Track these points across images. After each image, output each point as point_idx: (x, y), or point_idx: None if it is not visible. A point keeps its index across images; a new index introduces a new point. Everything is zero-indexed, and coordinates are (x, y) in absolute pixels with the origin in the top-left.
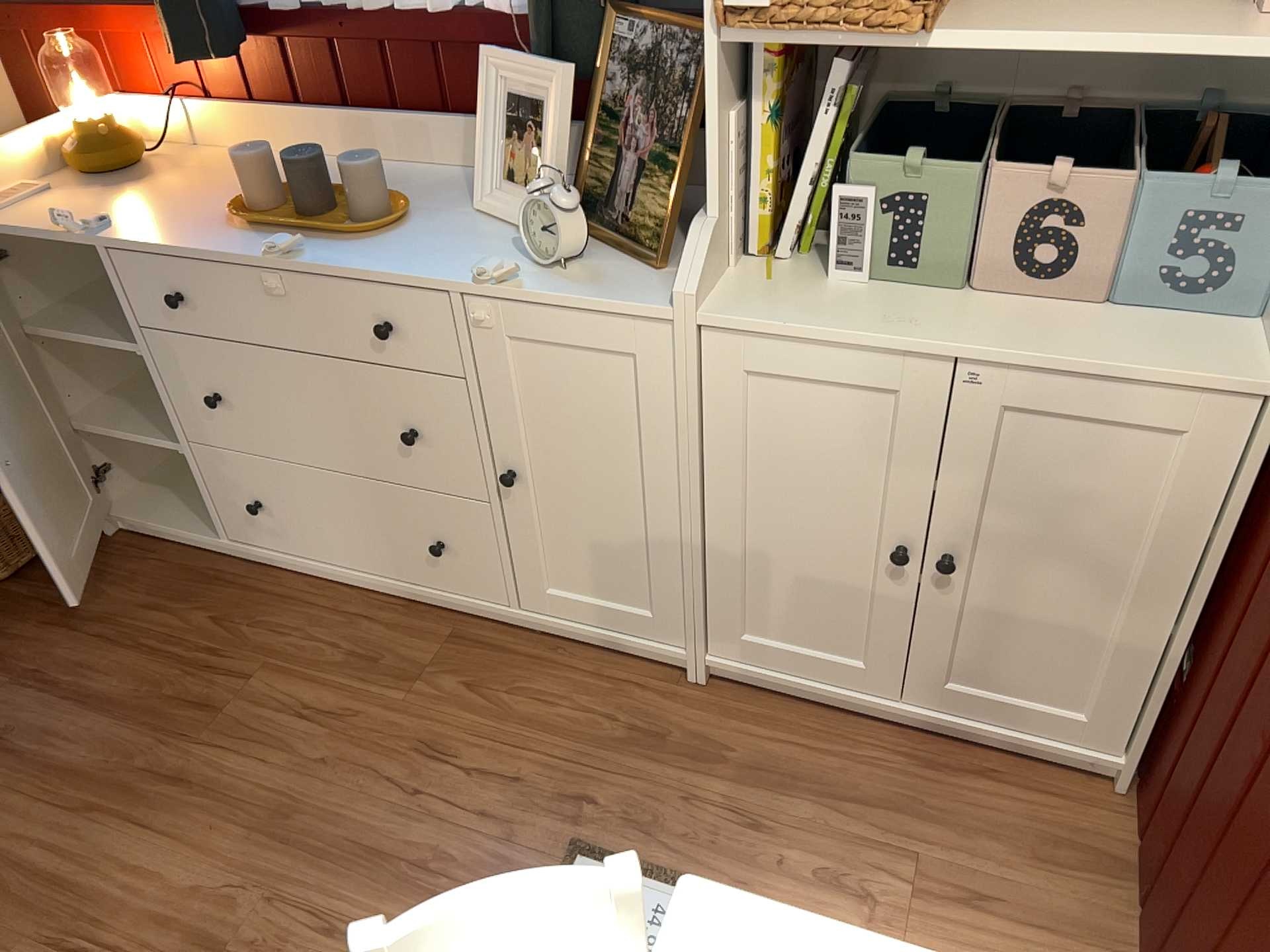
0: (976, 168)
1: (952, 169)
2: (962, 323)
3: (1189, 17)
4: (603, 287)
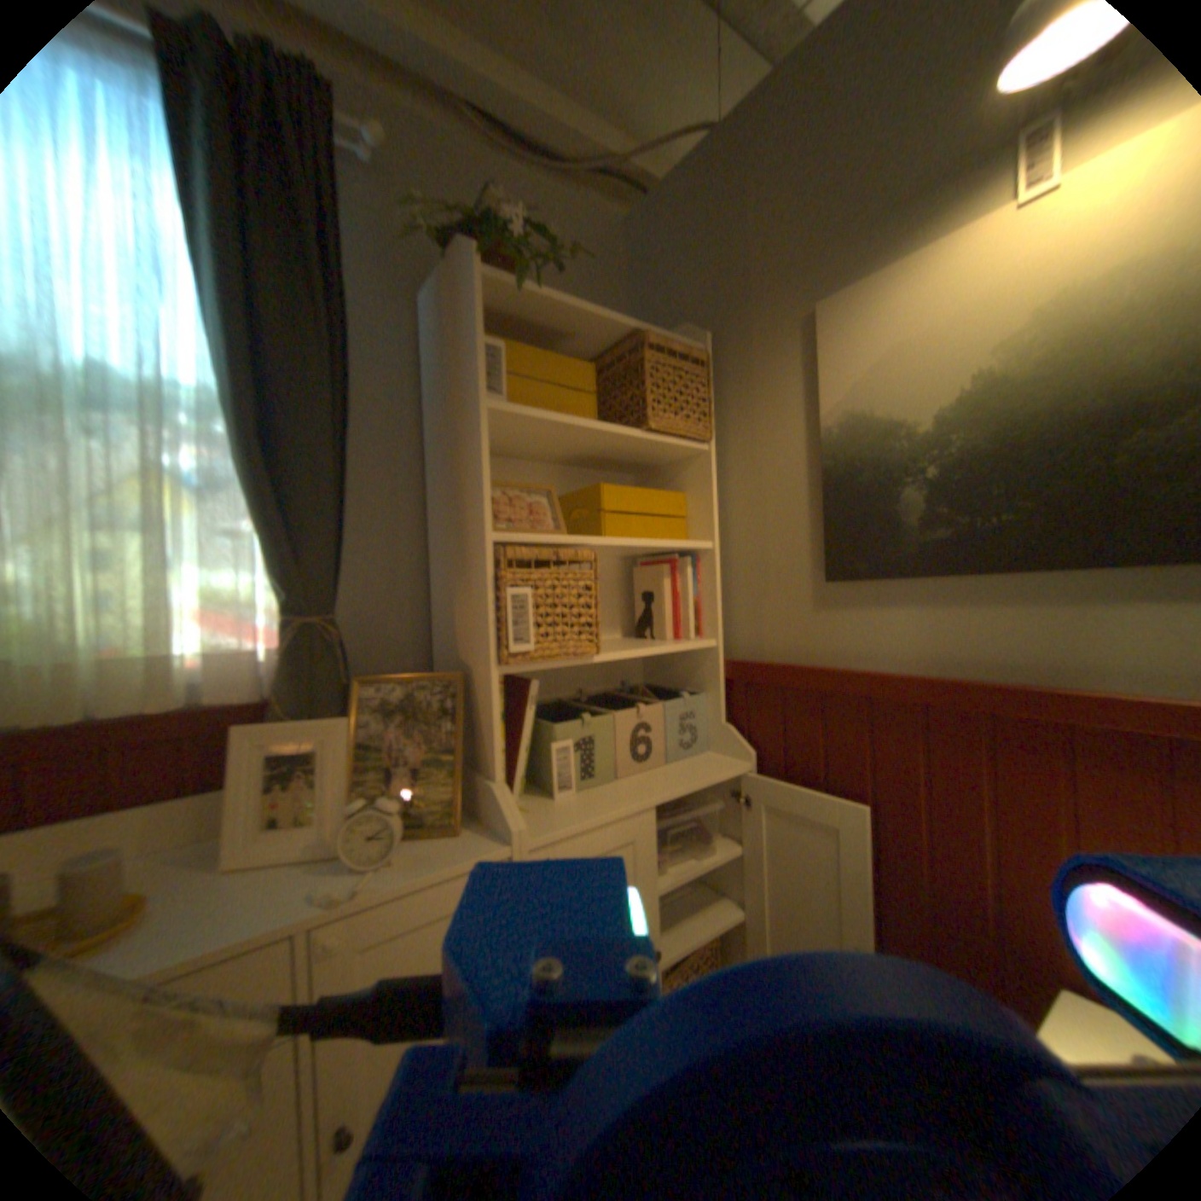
0: (606, 713)
1: (600, 715)
2: (639, 788)
3: (639, 642)
4: (437, 857)
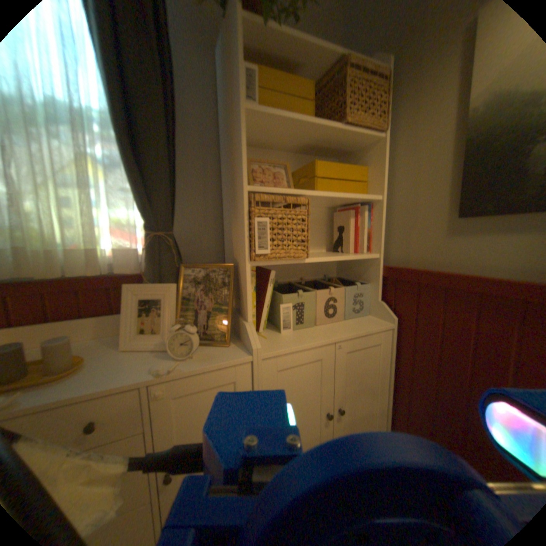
0: (312, 290)
1: (308, 292)
2: (327, 331)
3: (334, 254)
4: (215, 357)
